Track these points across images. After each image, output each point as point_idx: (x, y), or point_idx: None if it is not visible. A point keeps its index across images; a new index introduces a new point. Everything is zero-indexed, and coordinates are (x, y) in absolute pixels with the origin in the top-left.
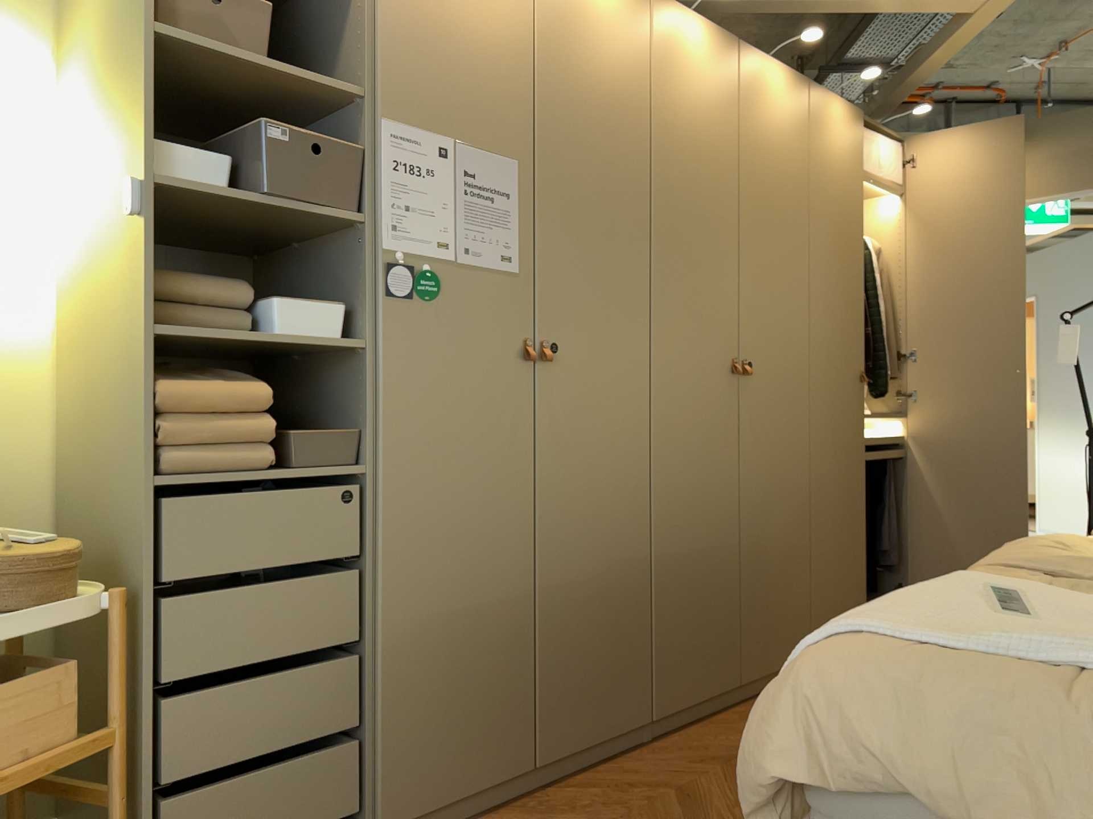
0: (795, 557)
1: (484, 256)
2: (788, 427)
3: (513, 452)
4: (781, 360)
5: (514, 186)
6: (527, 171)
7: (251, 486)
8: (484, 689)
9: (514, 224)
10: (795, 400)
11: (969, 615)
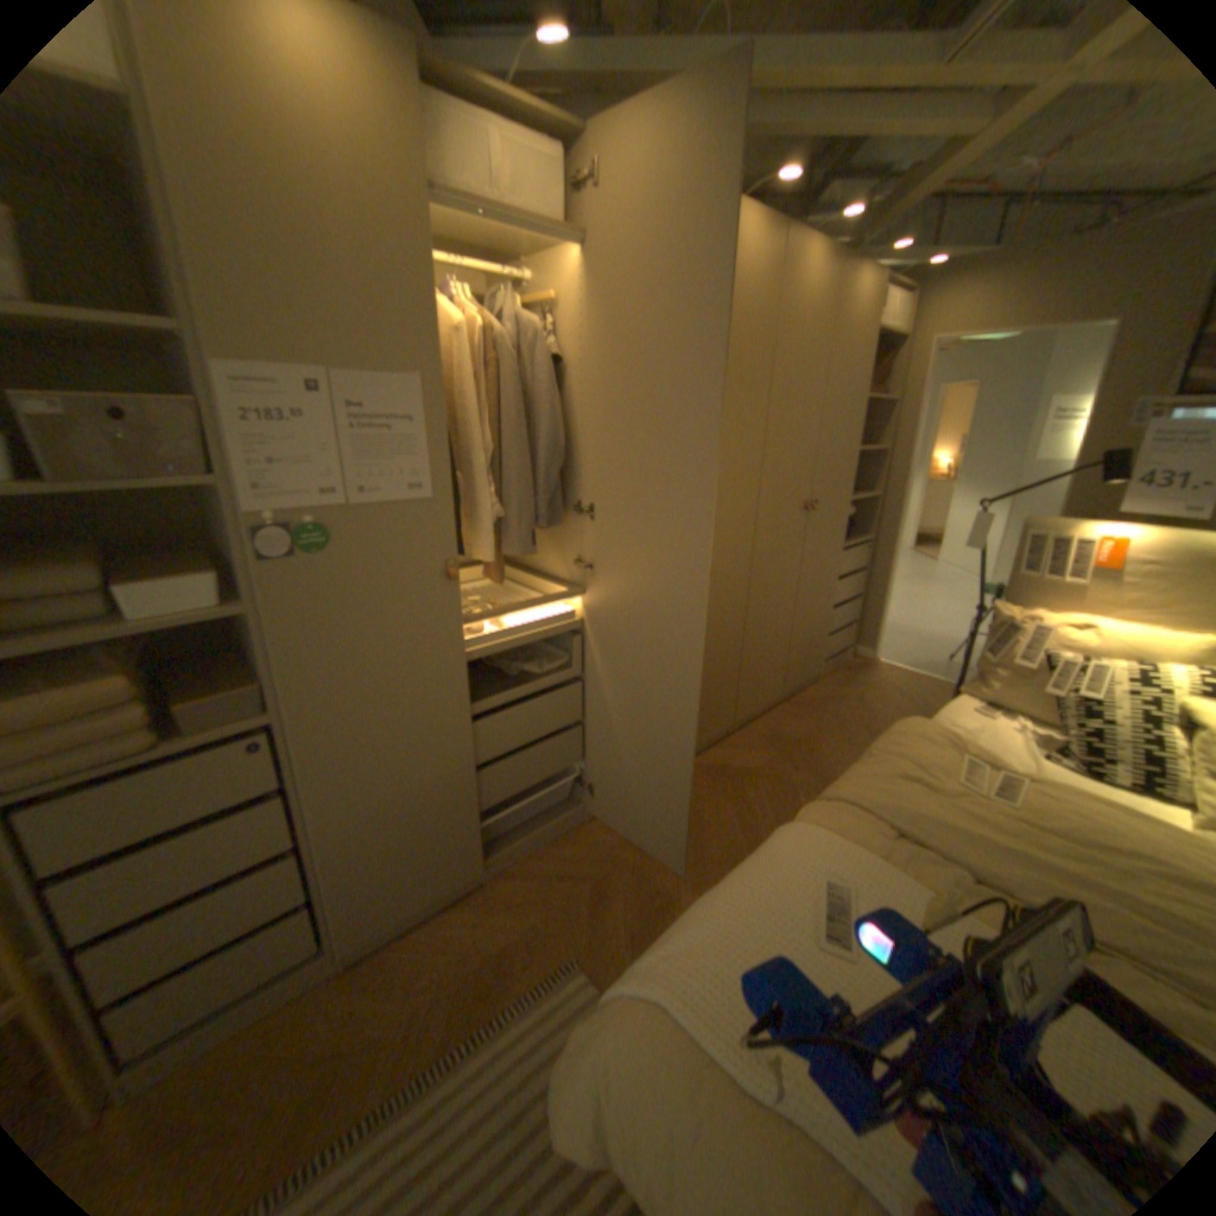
0: (726, 664)
1: (387, 494)
2: (729, 568)
3: (443, 663)
4: (727, 515)
5: (417, 410)
6: (434, 389)
7: (136, 770)
8: (430, 842)
9: (421, 451)
10: (738, 546)
11: (791, 945)
